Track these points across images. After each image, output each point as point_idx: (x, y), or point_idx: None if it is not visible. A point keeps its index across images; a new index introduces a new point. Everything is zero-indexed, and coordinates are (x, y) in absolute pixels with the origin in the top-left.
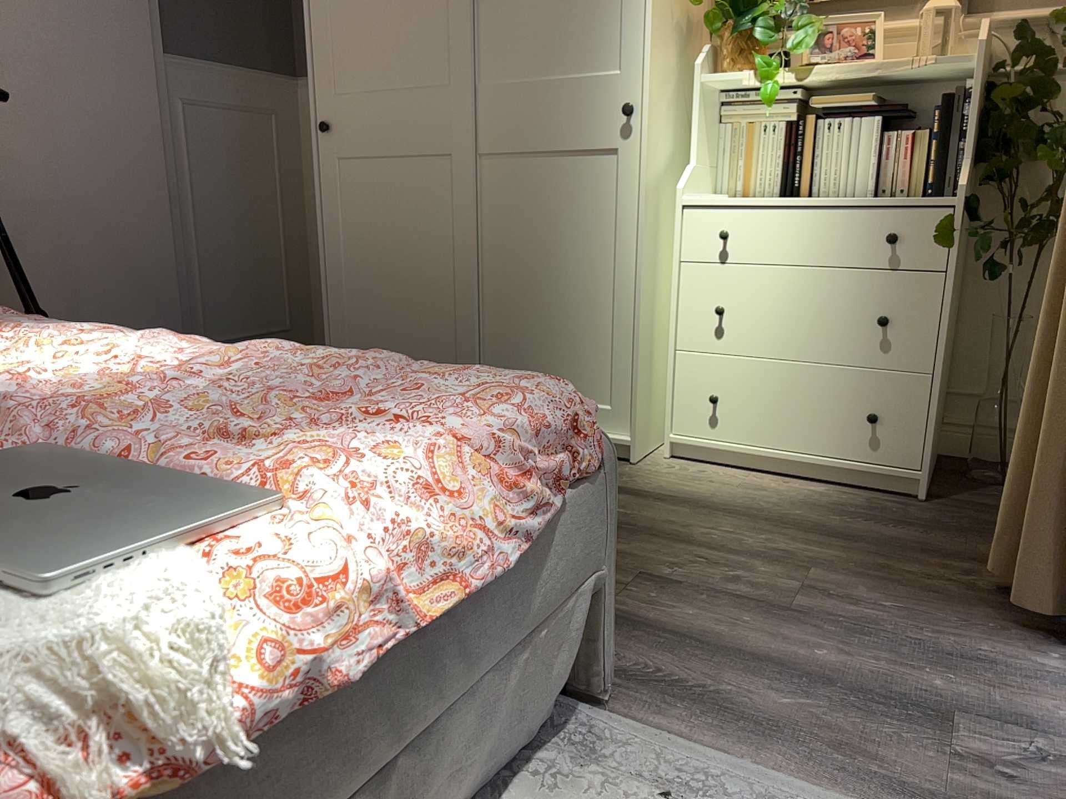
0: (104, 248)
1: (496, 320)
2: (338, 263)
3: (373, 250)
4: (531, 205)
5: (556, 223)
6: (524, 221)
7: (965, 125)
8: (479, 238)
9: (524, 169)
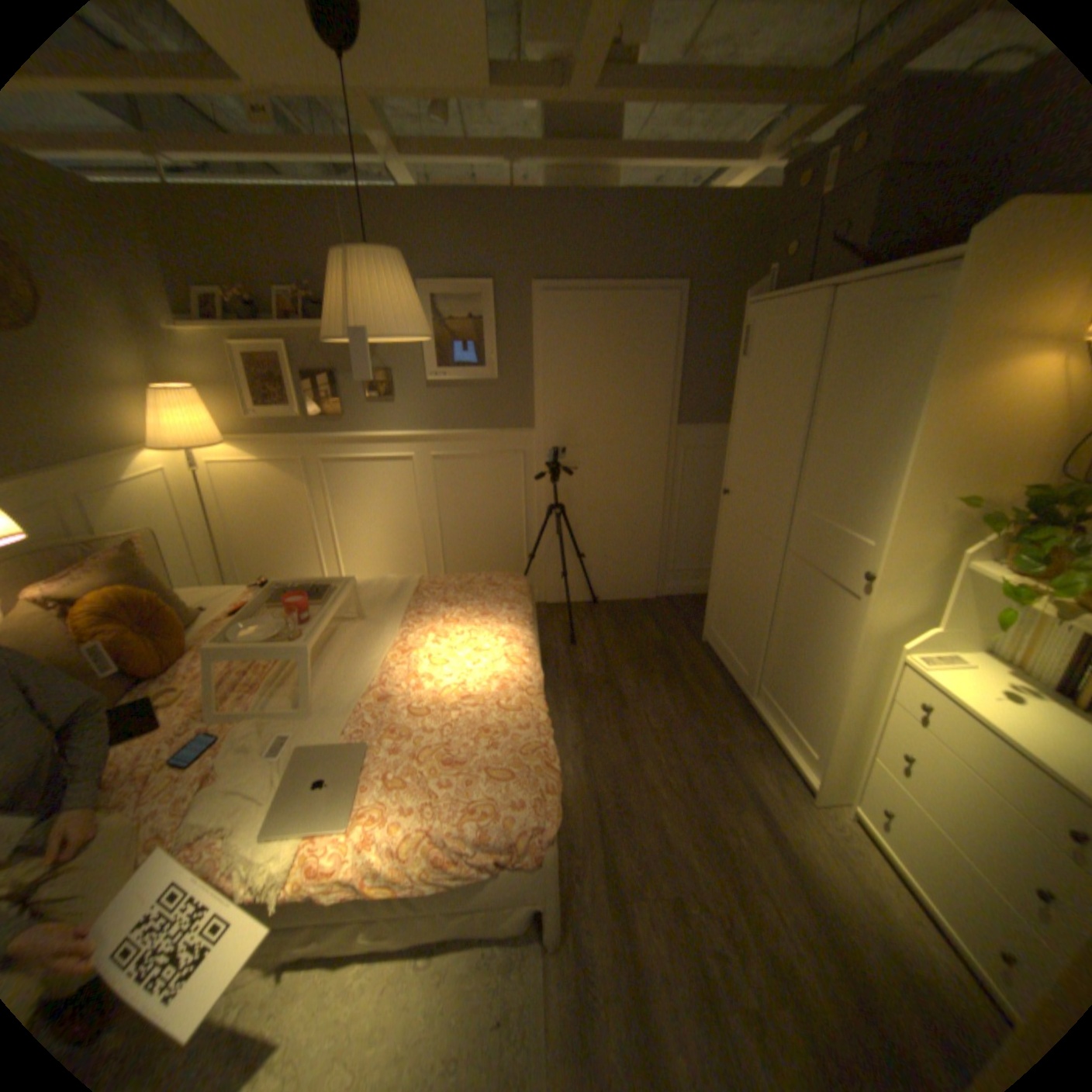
0: (621, 525)
1: (777, 654)
2: (719, 568)
3: (733, 572)
4: (807, 599)
5: (817, 620)
6: (801, 607)
7: None
8: (778, 600)
9: (808, 574)
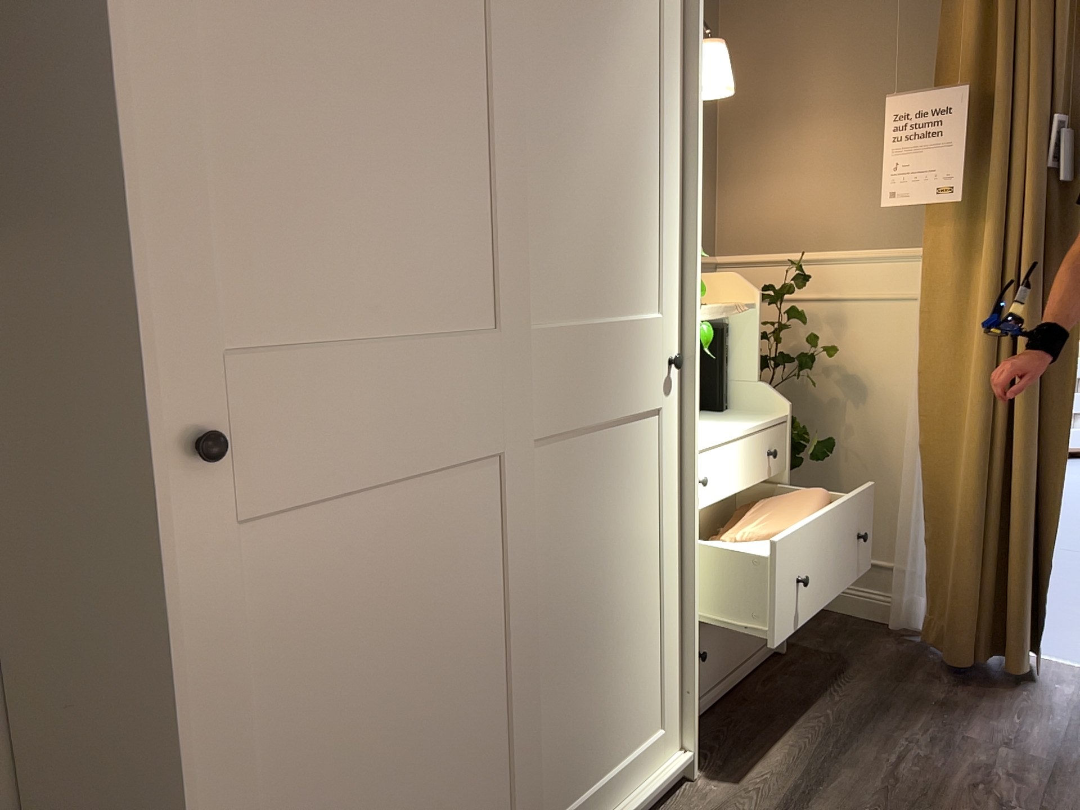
0: None
1: (548, 706)
2: (243, 803)
3: (343, 709)
4: (587, 503)
5: (611, 519)
6: (579, 532)
7: (729, 353)
8: (531, 582)
9: (578, 452)
